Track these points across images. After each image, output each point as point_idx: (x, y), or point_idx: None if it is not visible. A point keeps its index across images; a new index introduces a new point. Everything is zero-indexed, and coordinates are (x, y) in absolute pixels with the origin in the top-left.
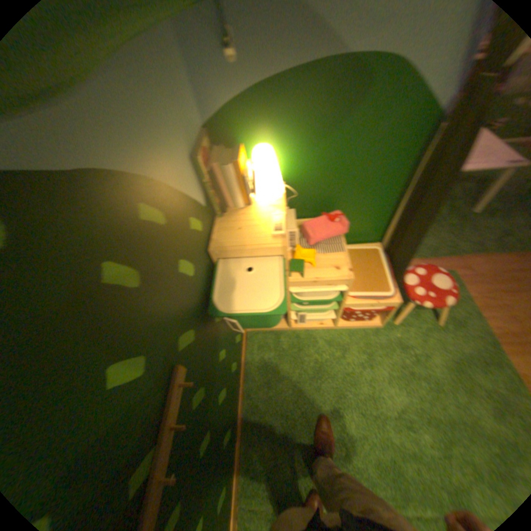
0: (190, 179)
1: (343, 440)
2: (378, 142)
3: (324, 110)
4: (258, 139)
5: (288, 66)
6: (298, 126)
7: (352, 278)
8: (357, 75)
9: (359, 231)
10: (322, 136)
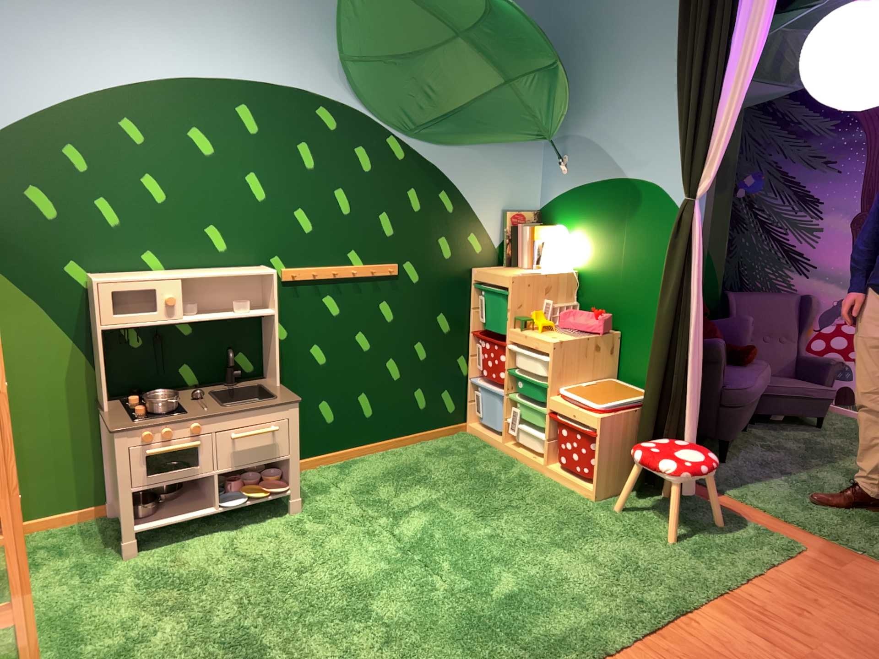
0: (491, 217)
1: (427, 503)
2: (650, 249)
3: (611, 213)
4: (568, 227)
5: (592, 180)
6: (594, 222)
7: (553, 343)
8: (631, 192)
9: (645, 368)
10: (609, 234)
